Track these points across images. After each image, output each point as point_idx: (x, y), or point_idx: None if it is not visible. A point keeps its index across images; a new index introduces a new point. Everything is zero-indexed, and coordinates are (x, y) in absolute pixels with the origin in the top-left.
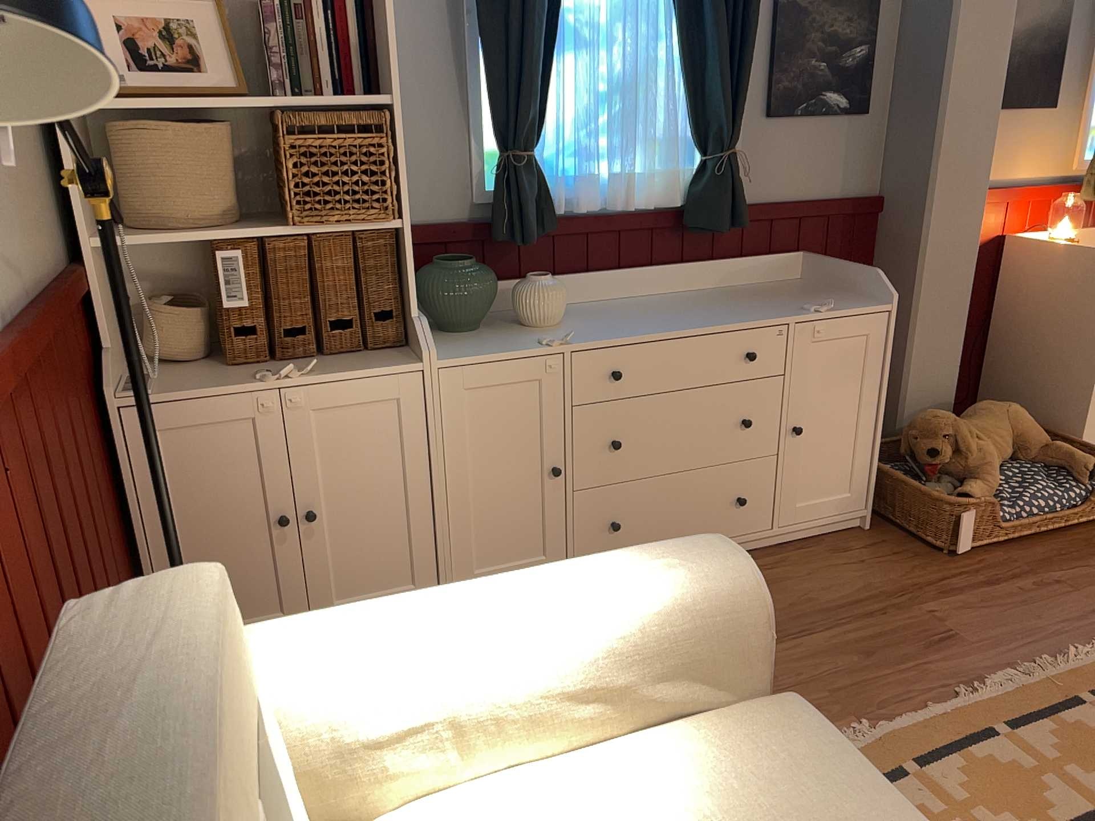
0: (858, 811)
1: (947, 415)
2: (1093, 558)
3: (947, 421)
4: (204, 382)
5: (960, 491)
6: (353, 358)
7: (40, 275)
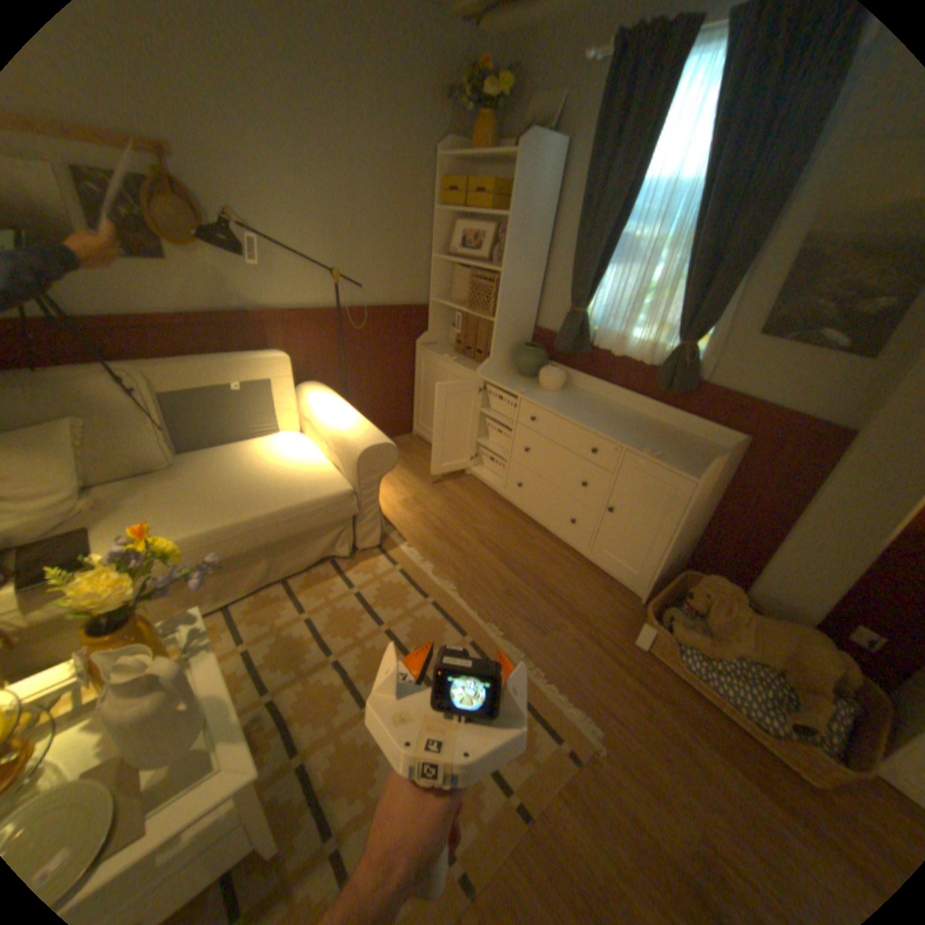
0: (297, 493)
1: (736, 591)
2: (719, 751)
3: (726, 591)
4: (439, 351)
5: (677, 623)
6: (477, 365)
7: (397, 301)
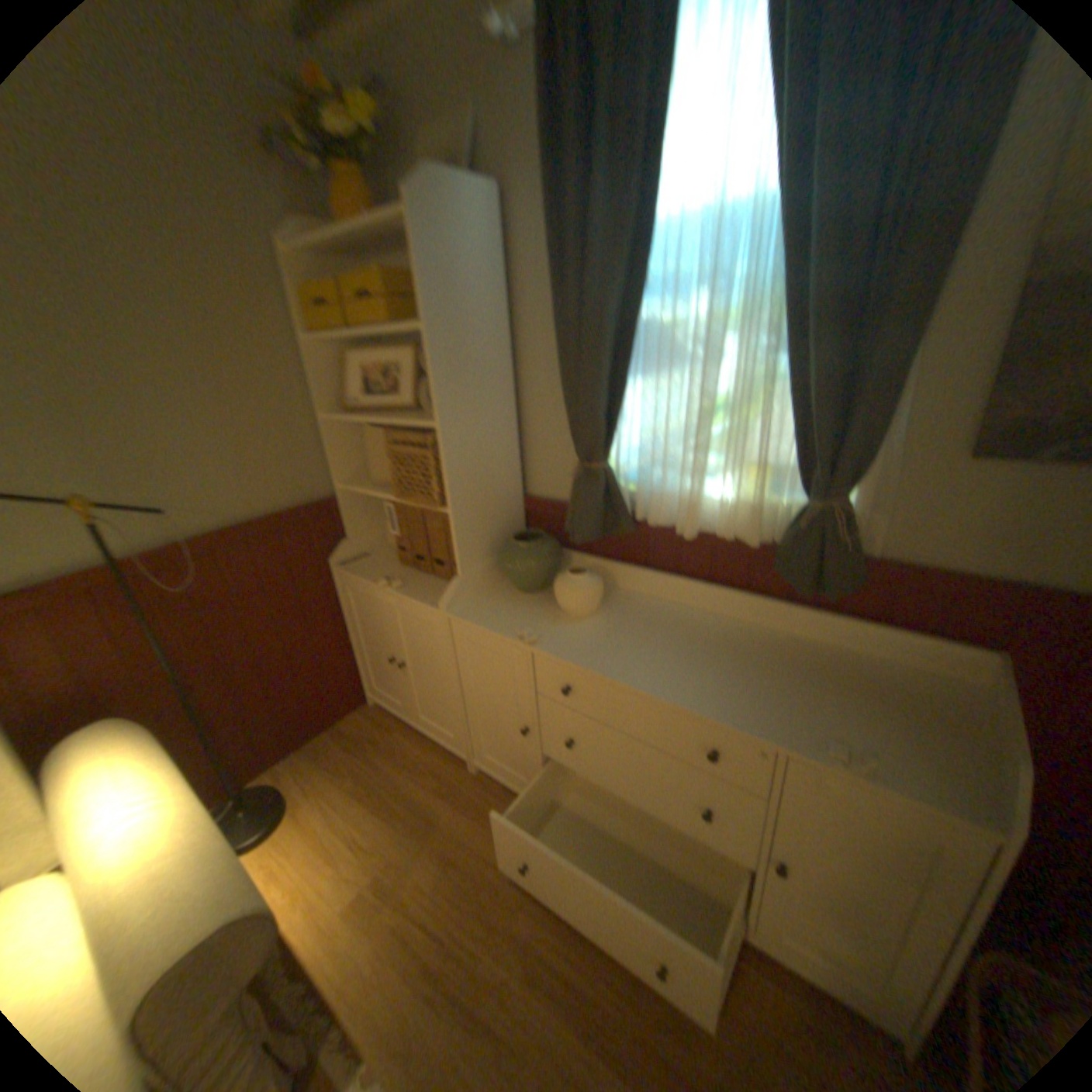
0: None
1: None
2: None
3: None
4: (371, 568)
5: None
6: (441, 582)
7: (269, 504)
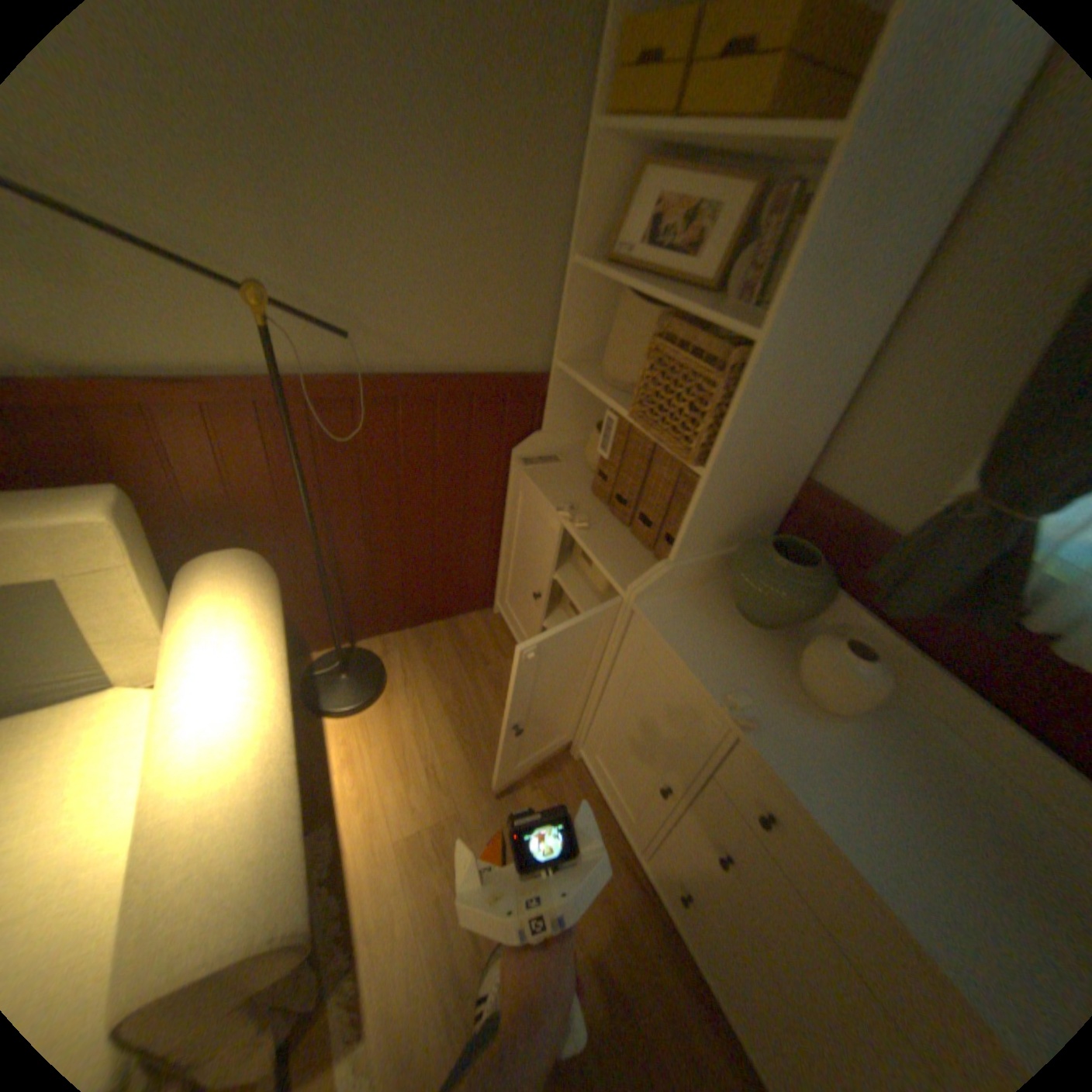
0: None
1: None
2: None
3: None
4: (557, 486)
5: None
6: (636, 548)
7: (474, 363)
